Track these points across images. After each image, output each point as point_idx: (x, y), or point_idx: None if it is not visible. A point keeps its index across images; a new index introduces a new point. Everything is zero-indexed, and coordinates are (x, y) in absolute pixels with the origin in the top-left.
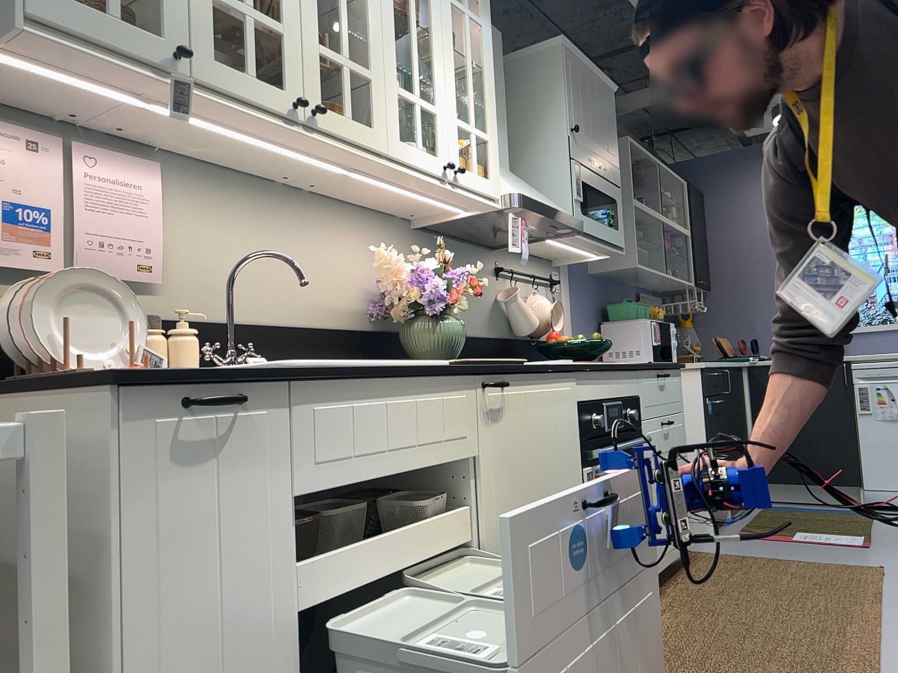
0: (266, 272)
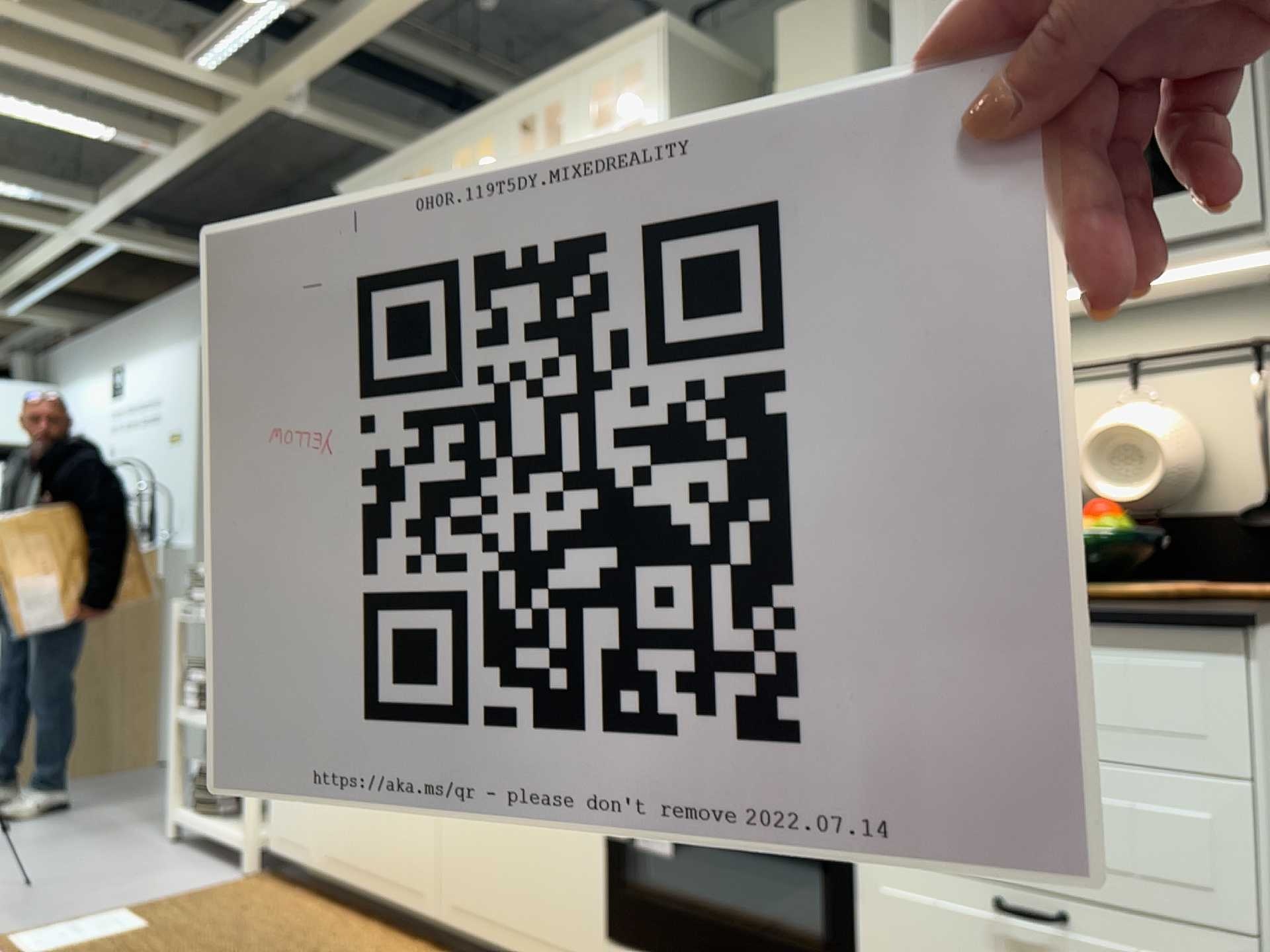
0: None
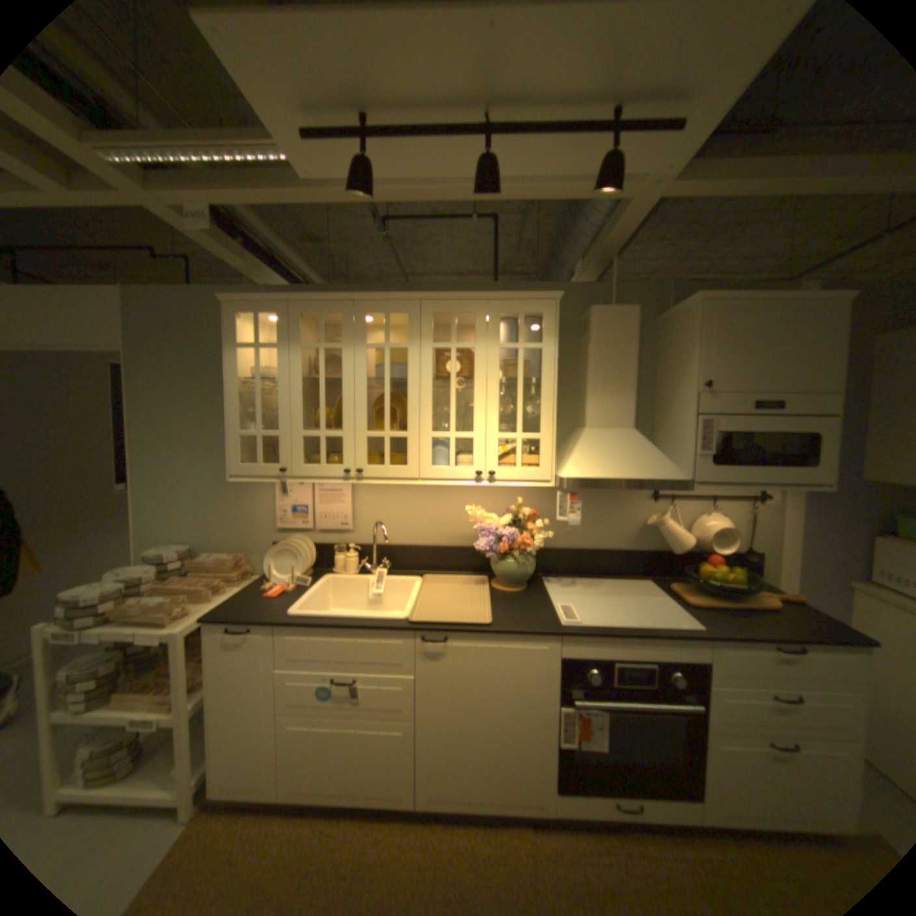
0: (413, 520)
